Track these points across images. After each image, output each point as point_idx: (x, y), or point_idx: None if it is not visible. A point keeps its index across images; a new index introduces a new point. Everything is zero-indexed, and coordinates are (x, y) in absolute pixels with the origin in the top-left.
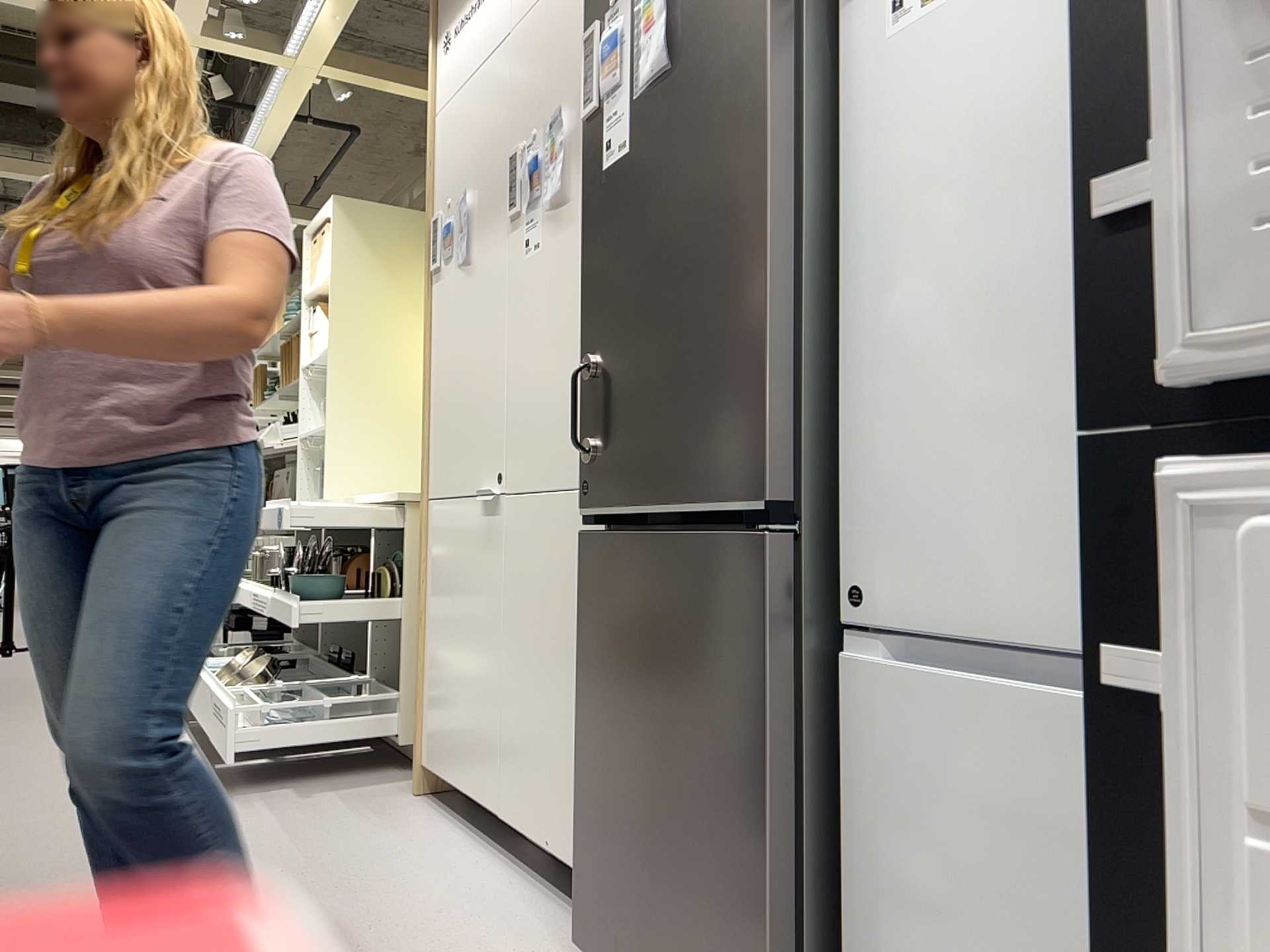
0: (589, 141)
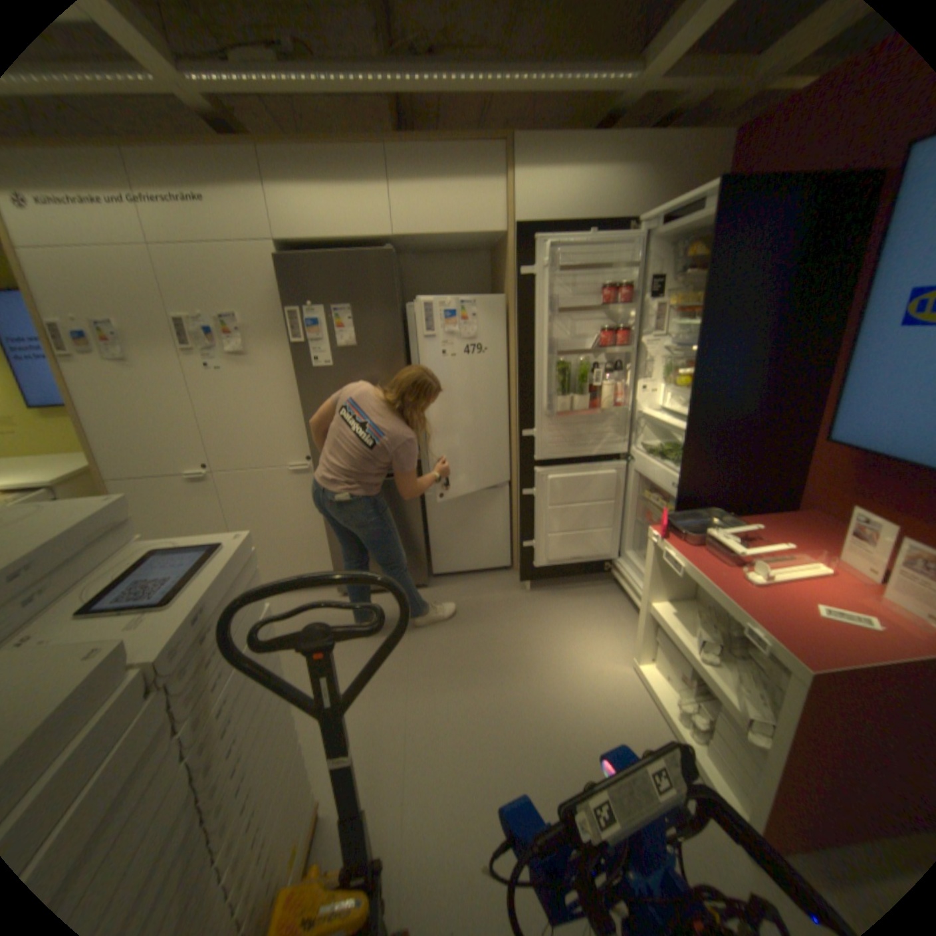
0: (297, 352)
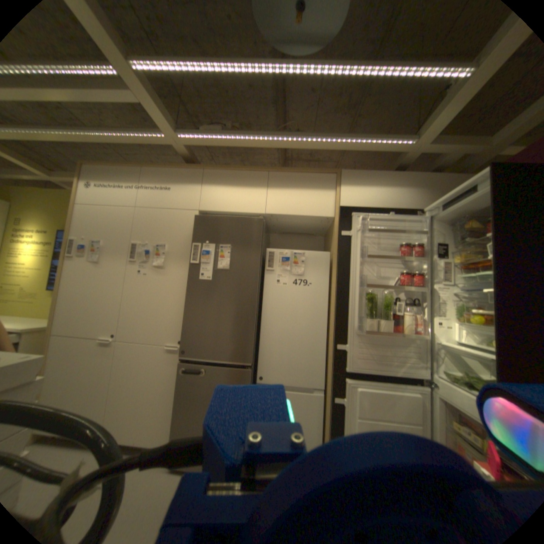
0: (192, 269)
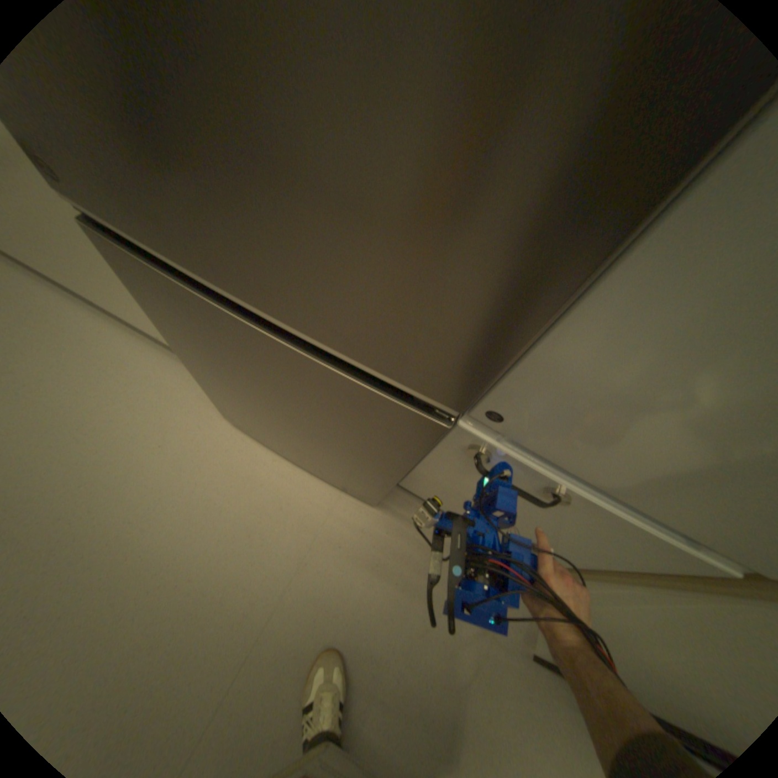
0: None
